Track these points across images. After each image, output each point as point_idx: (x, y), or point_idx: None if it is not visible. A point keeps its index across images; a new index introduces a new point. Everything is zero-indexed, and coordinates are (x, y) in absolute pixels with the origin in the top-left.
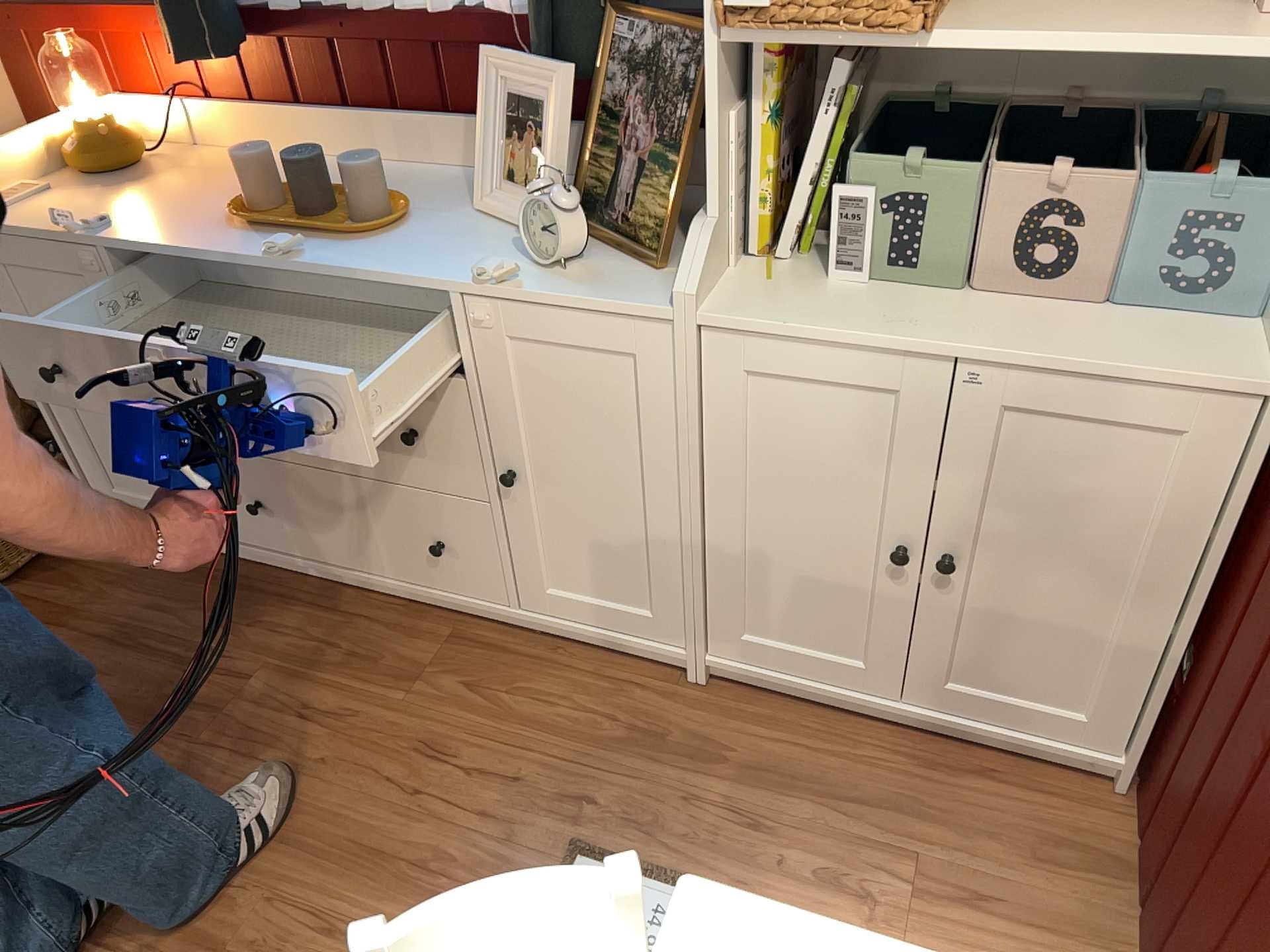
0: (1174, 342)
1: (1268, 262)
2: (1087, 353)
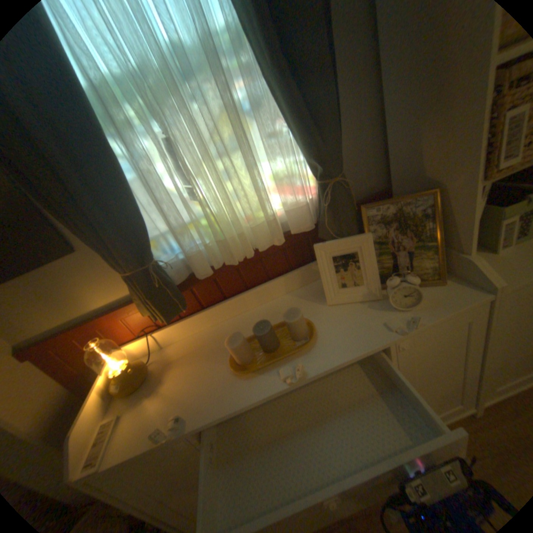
0: None
1: None
2: None
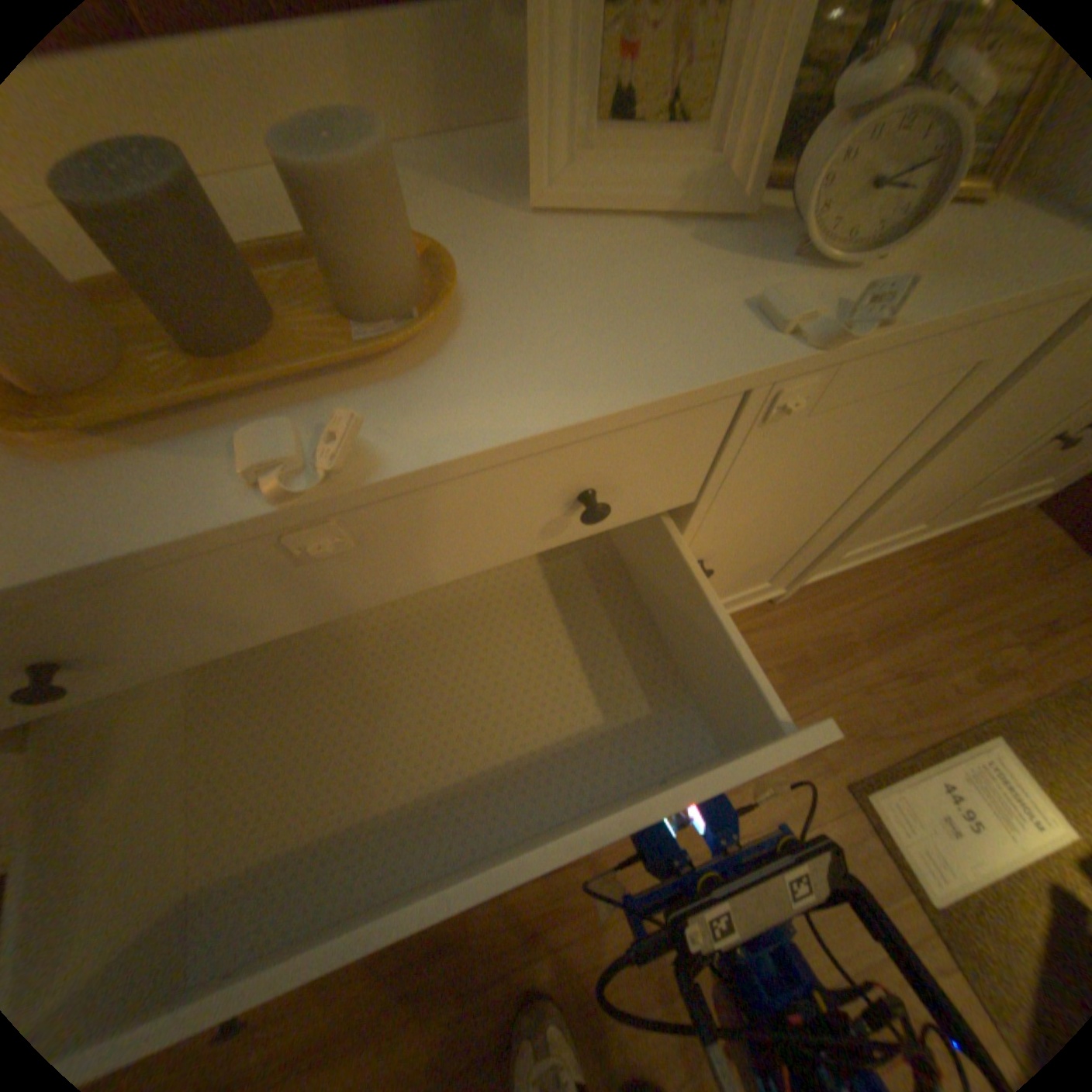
0: None
1: None
2: None
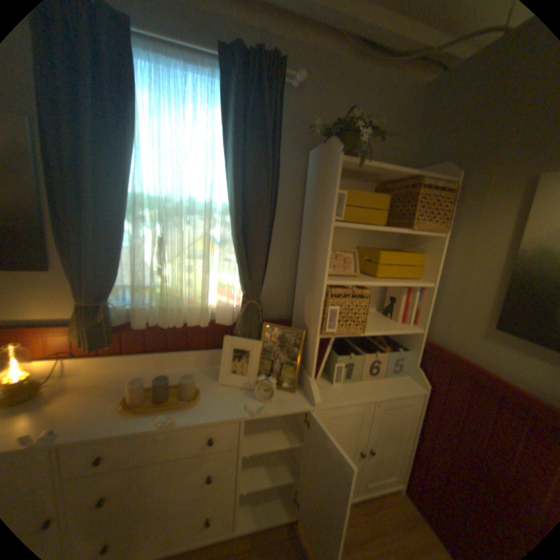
0: (404, 384)
1: (412, 365)
2: (397, 392)
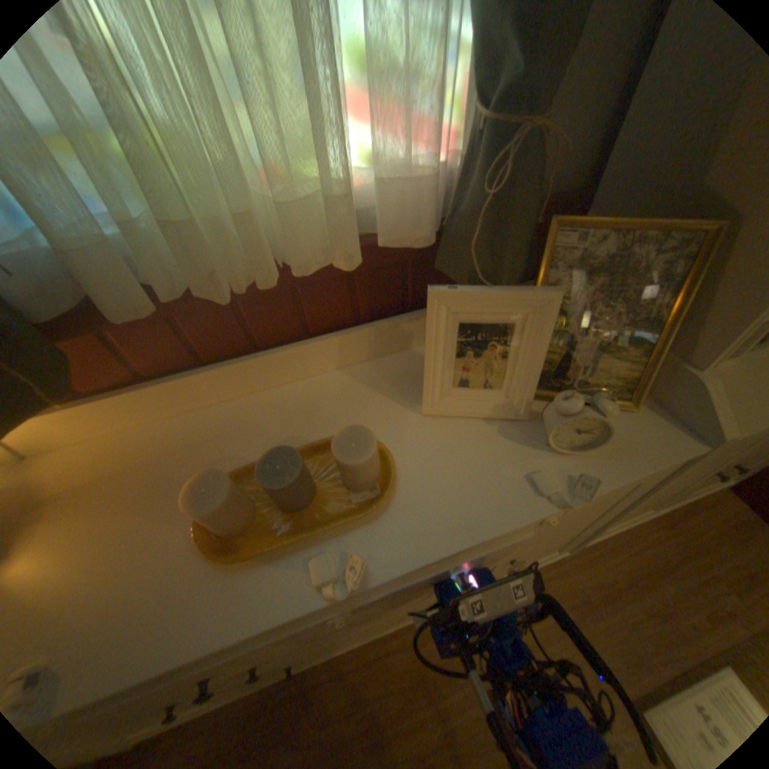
0: None
1: None
2: None
